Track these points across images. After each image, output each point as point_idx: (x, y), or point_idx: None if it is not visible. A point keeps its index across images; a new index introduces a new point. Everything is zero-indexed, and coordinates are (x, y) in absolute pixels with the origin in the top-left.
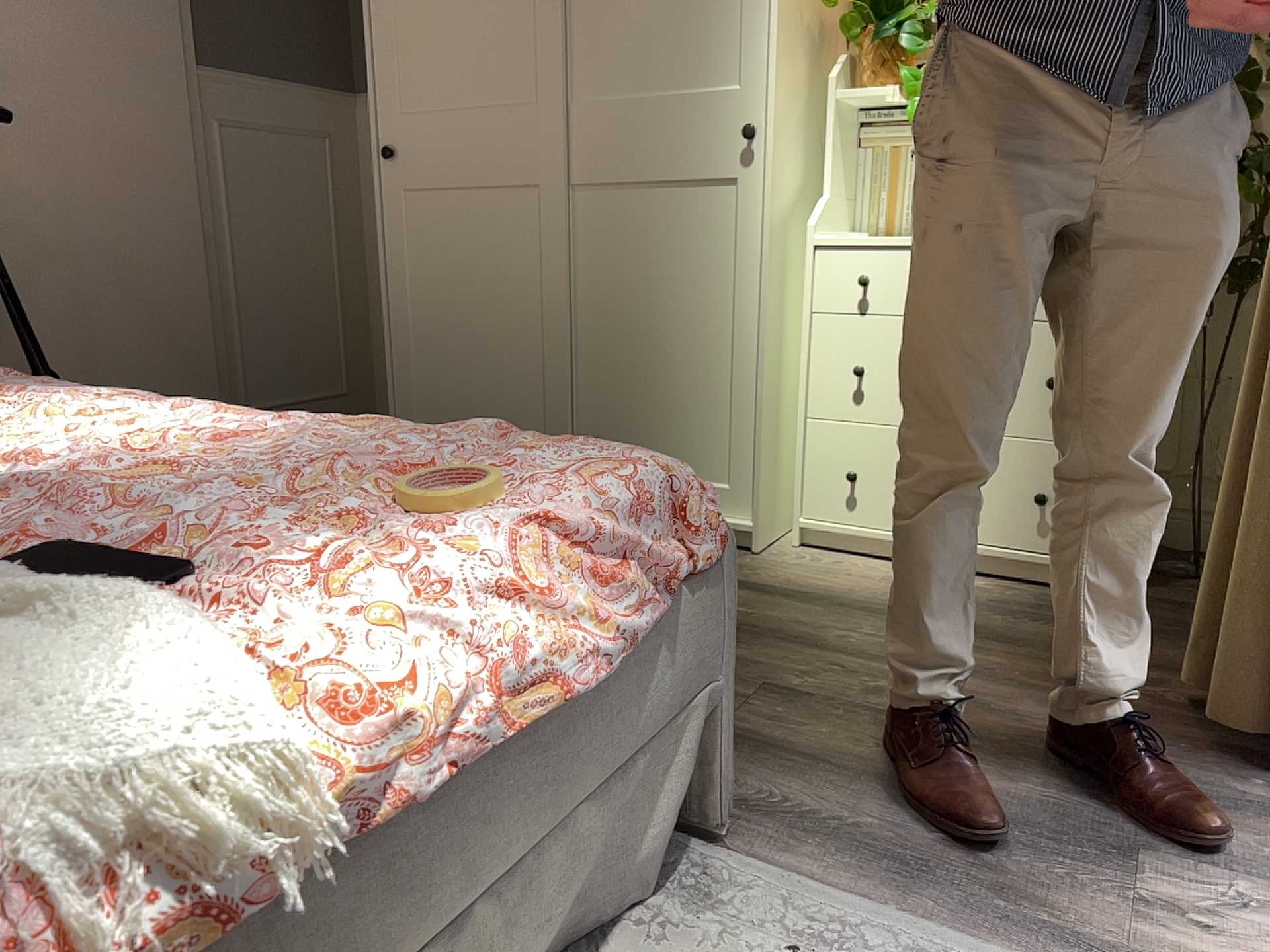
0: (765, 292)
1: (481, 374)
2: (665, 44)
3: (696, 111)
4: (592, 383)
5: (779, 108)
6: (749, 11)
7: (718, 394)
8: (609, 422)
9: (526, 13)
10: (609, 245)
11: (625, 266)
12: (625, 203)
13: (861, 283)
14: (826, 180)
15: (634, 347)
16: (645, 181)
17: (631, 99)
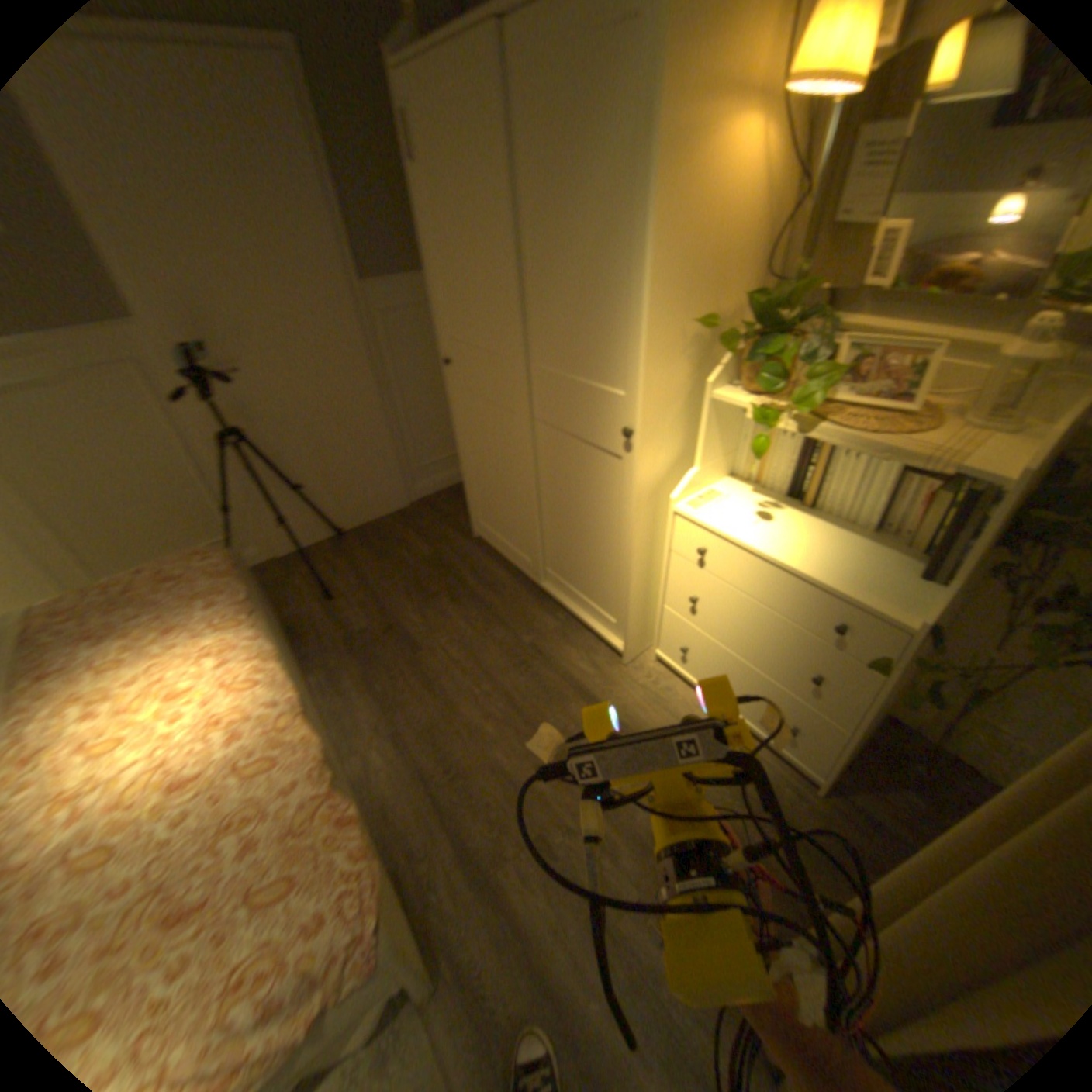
0: (631, 539)
1: (499, 502)
2: (579, 342)
3: (597, 400)
4: (549, 532)
5: (647, 421)
6: (631, 336)
7: (609, 574)
8: (558, 556)
9: (497, 291)
10: (553, 462)
11: (562, 478)
12: (560, 441)
13: (697, 552)
14: (696, 455)
15: (567, 525)
16: (569, 433)
17: (560, 374)
